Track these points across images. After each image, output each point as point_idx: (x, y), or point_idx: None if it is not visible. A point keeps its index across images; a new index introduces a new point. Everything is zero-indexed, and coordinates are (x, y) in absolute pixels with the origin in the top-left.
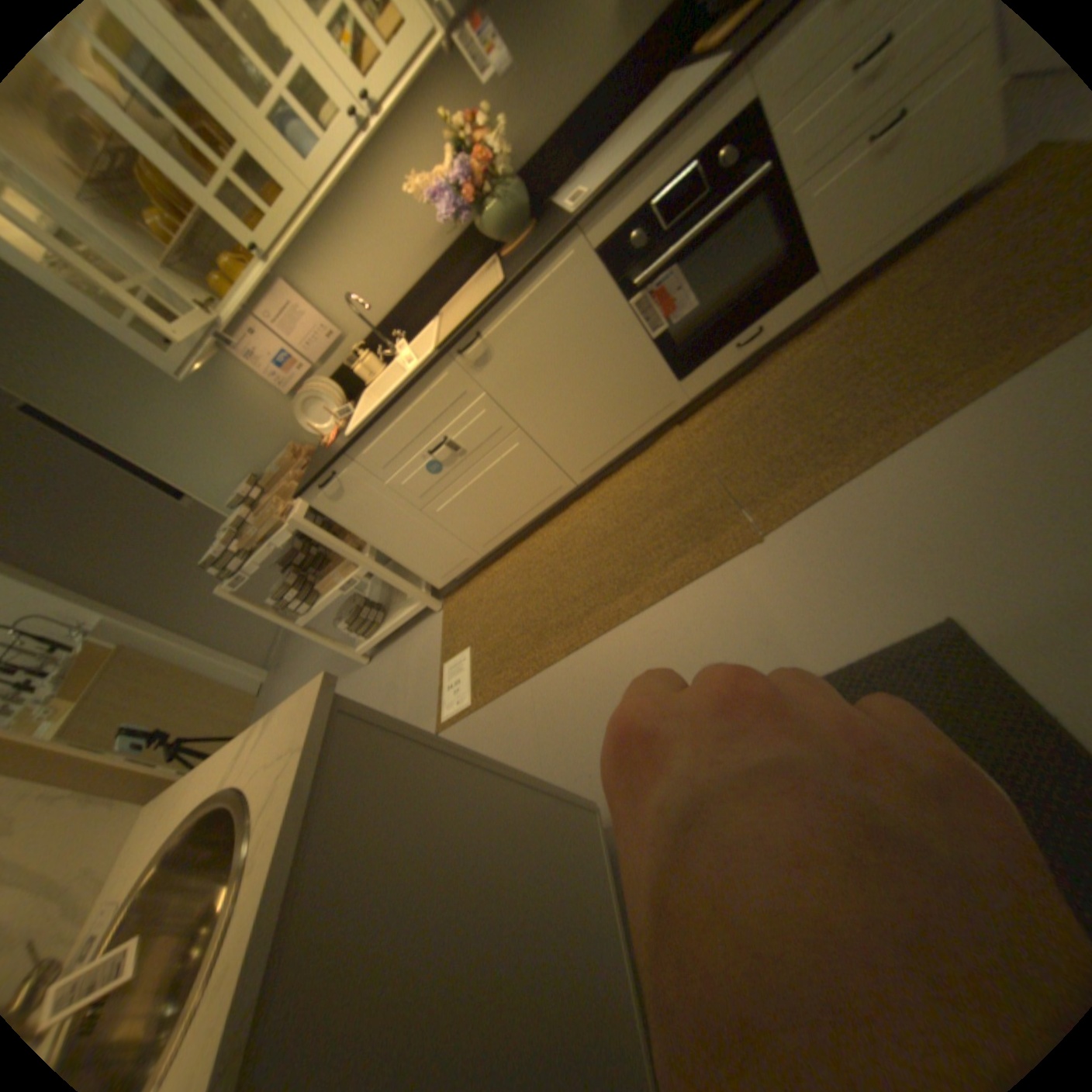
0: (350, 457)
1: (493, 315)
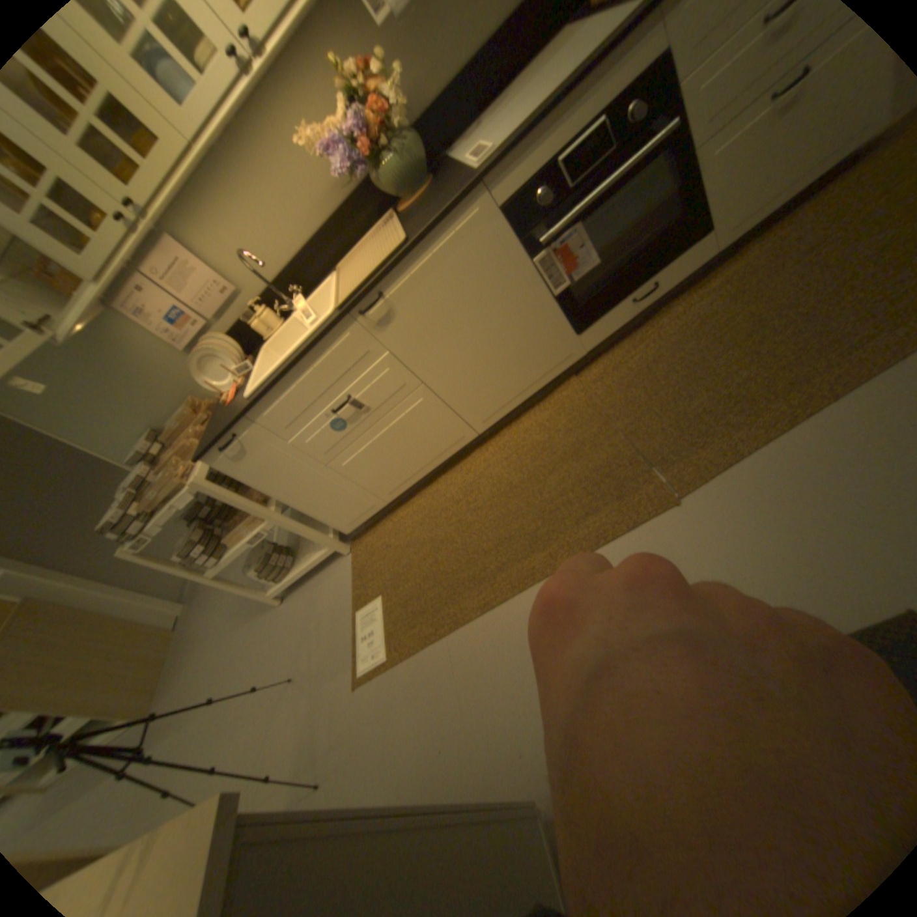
0: (250, 419)
1: (396, 274)
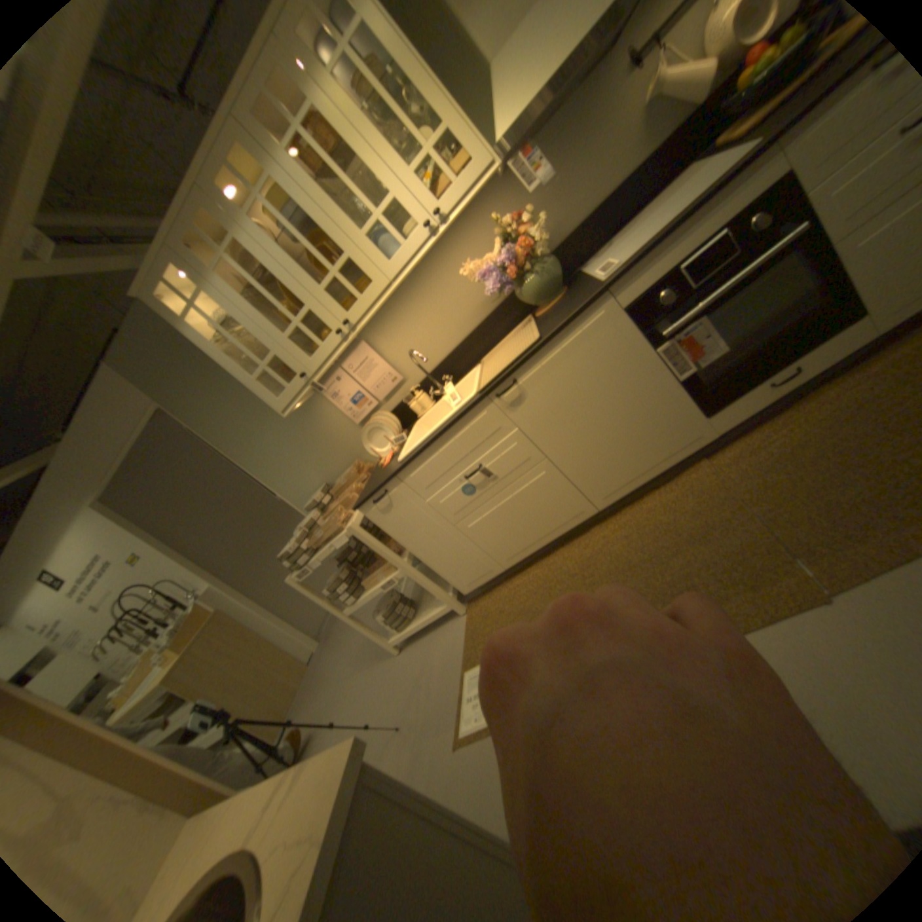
0: (400, 479)
1: (530, 365)
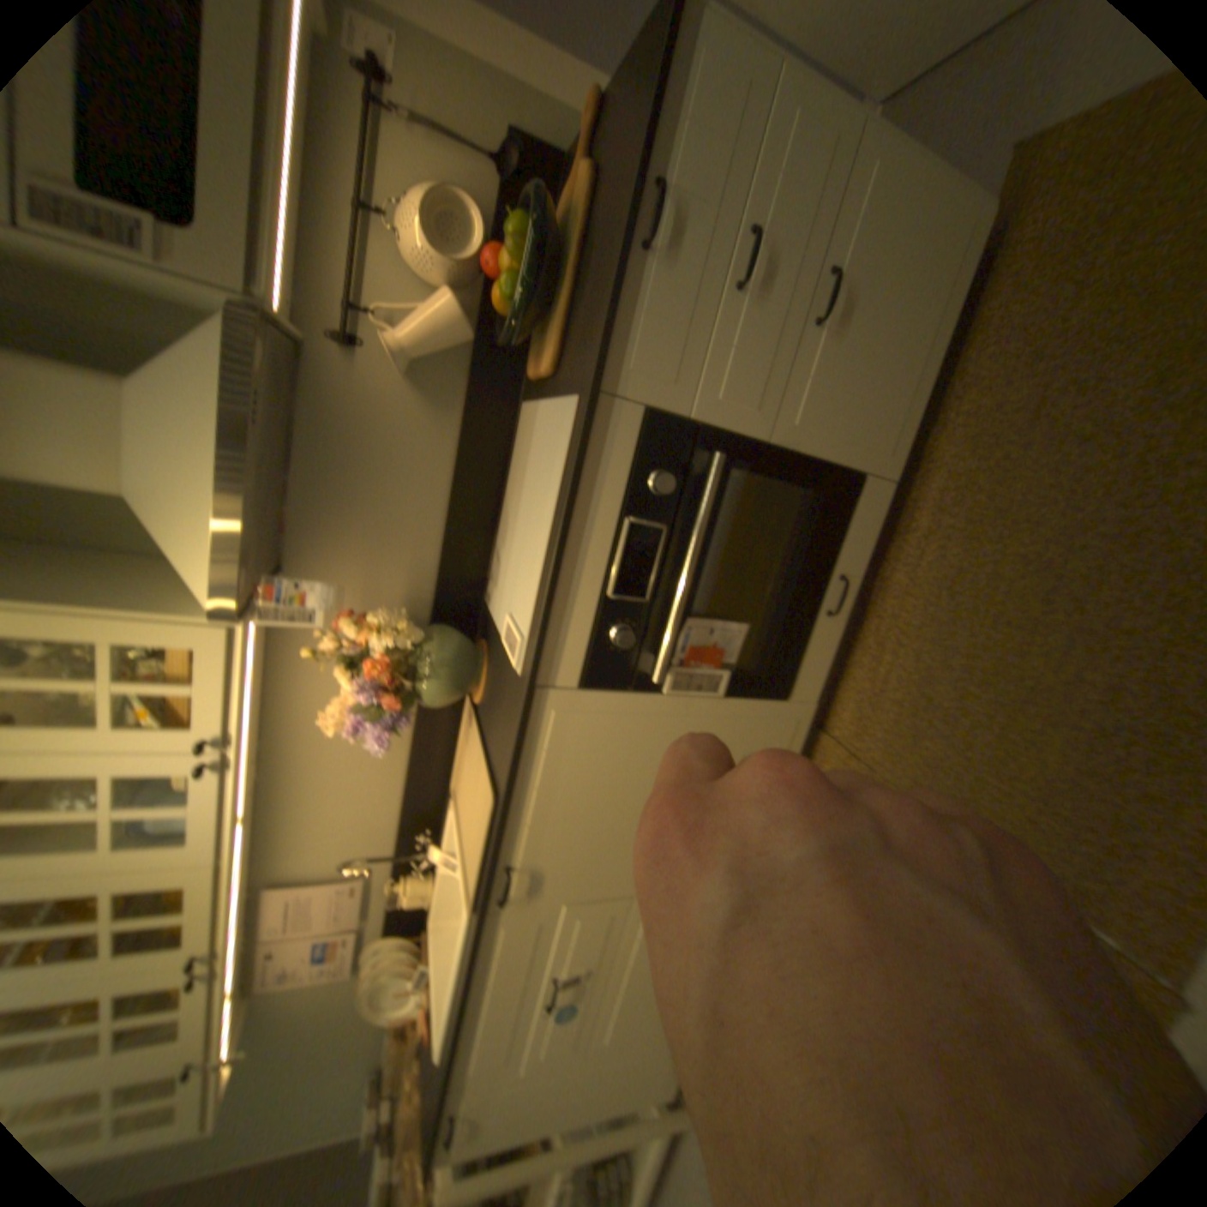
0: (457, 1083)
1: (512, 835)
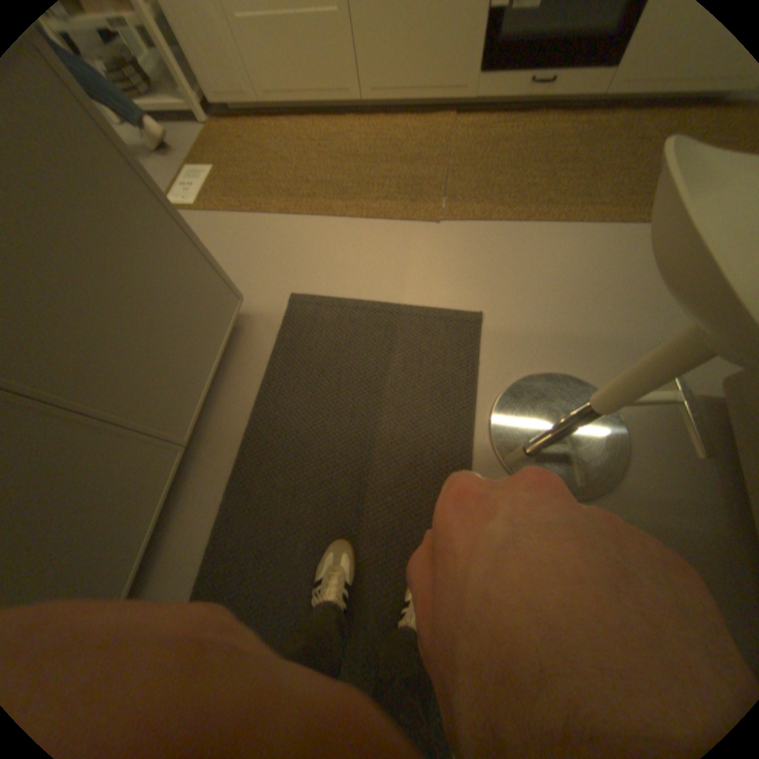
0: None
1: None
